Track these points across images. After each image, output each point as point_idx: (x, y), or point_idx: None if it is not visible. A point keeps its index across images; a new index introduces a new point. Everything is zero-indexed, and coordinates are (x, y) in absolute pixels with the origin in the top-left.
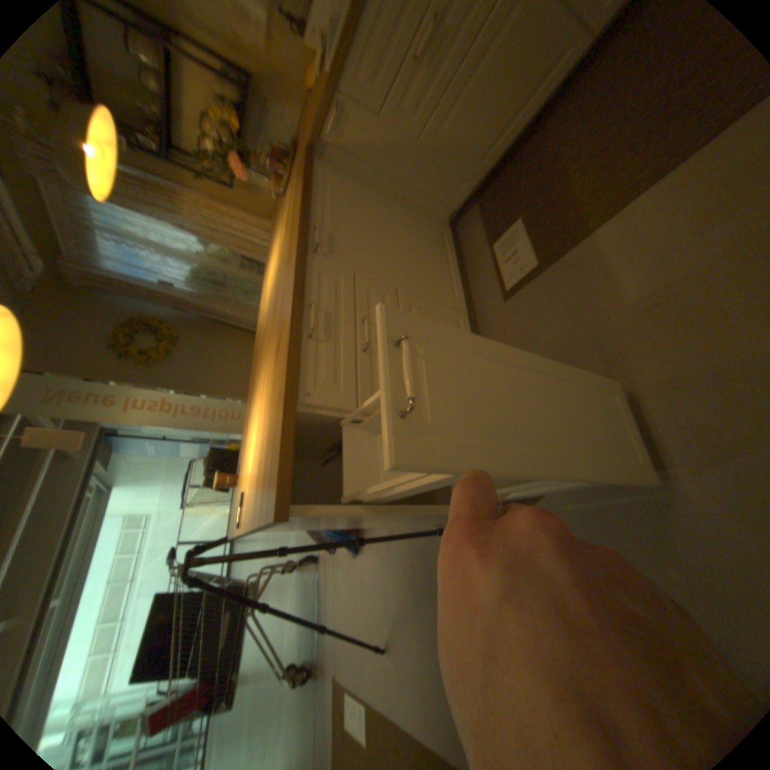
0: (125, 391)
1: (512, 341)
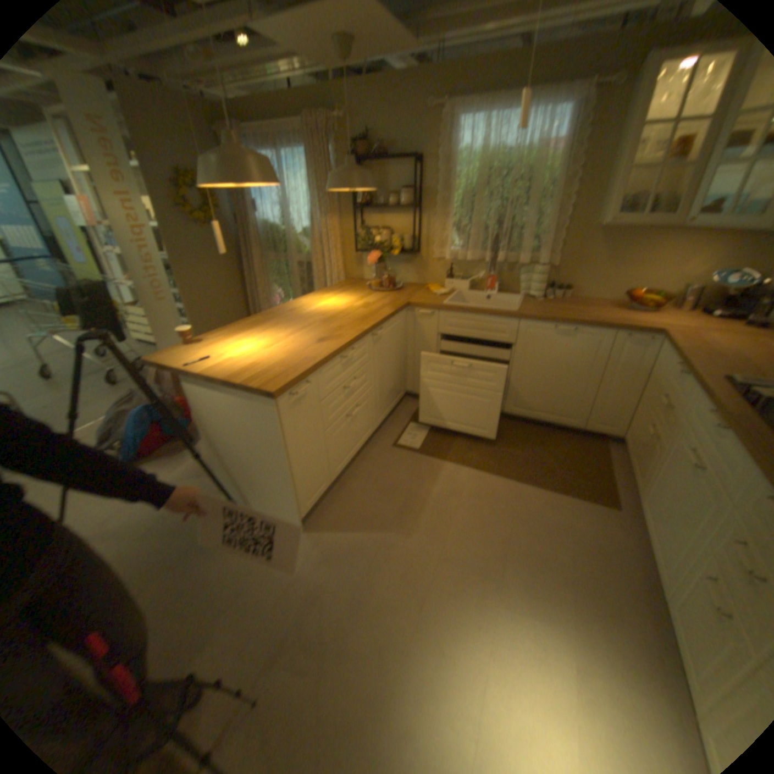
0: (133, 189)
1: (375, 463)
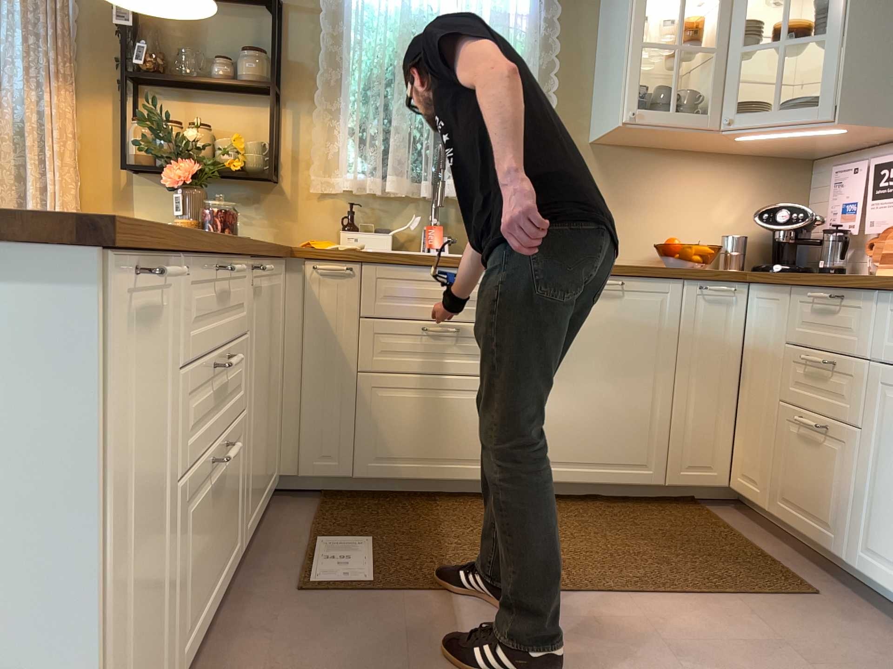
0: None
1: (272, 637)
